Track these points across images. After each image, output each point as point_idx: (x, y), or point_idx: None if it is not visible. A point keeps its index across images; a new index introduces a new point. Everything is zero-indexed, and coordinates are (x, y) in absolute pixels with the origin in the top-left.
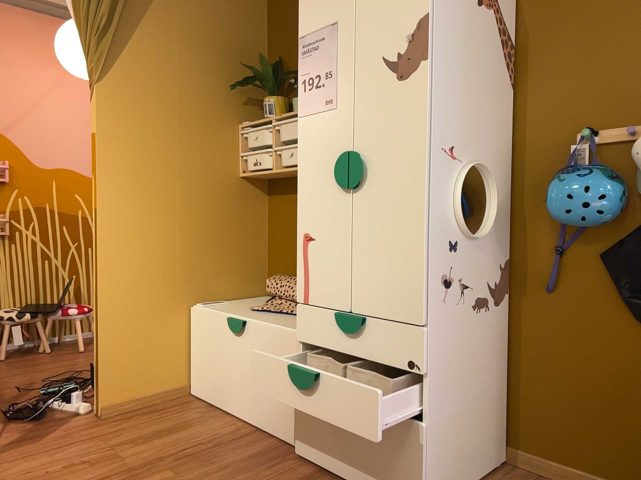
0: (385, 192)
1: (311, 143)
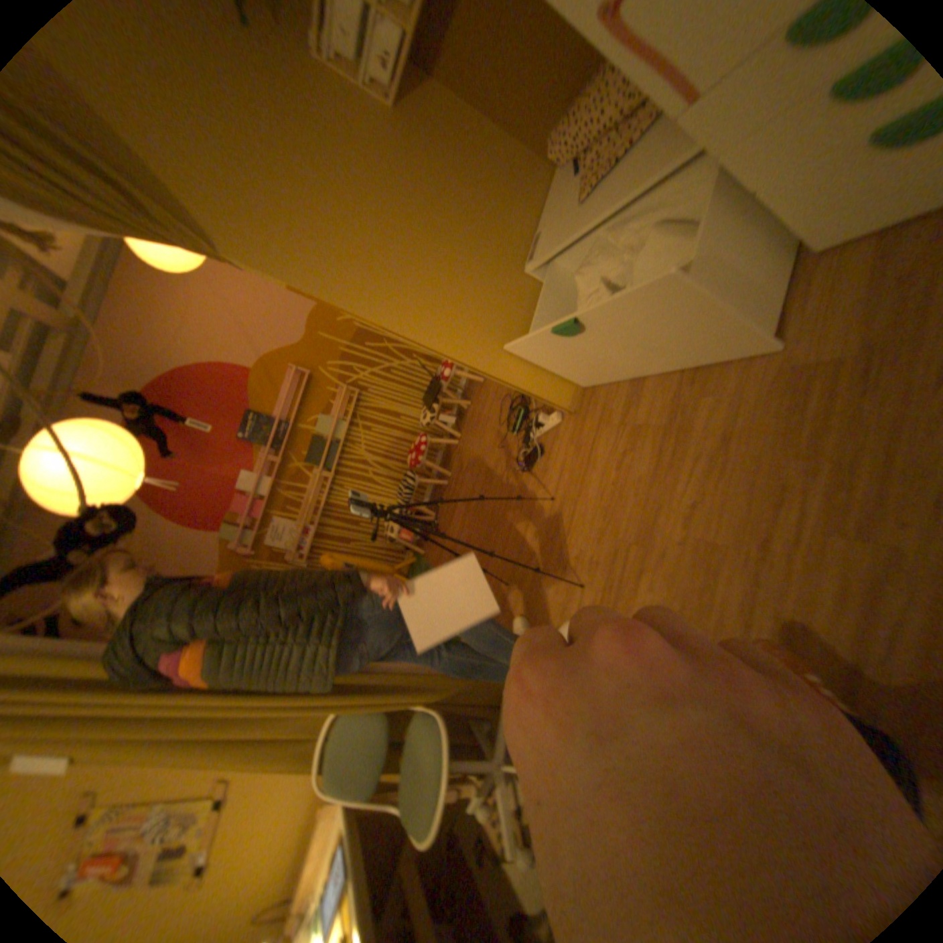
0: None
1: None
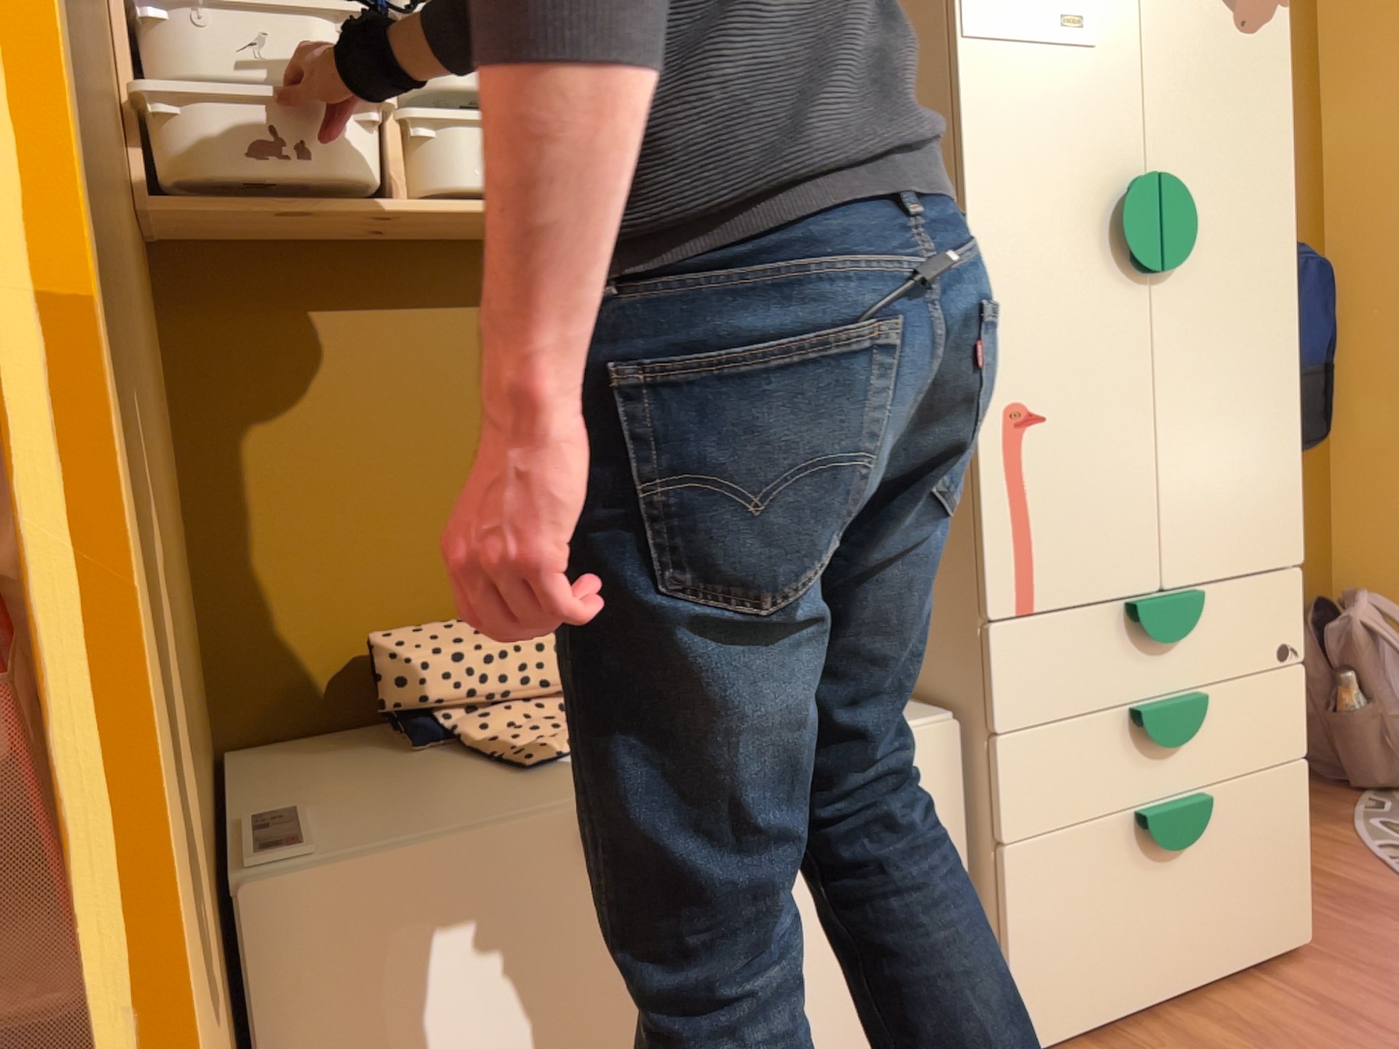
0: (1223, 286)
1: (1016, 133)
